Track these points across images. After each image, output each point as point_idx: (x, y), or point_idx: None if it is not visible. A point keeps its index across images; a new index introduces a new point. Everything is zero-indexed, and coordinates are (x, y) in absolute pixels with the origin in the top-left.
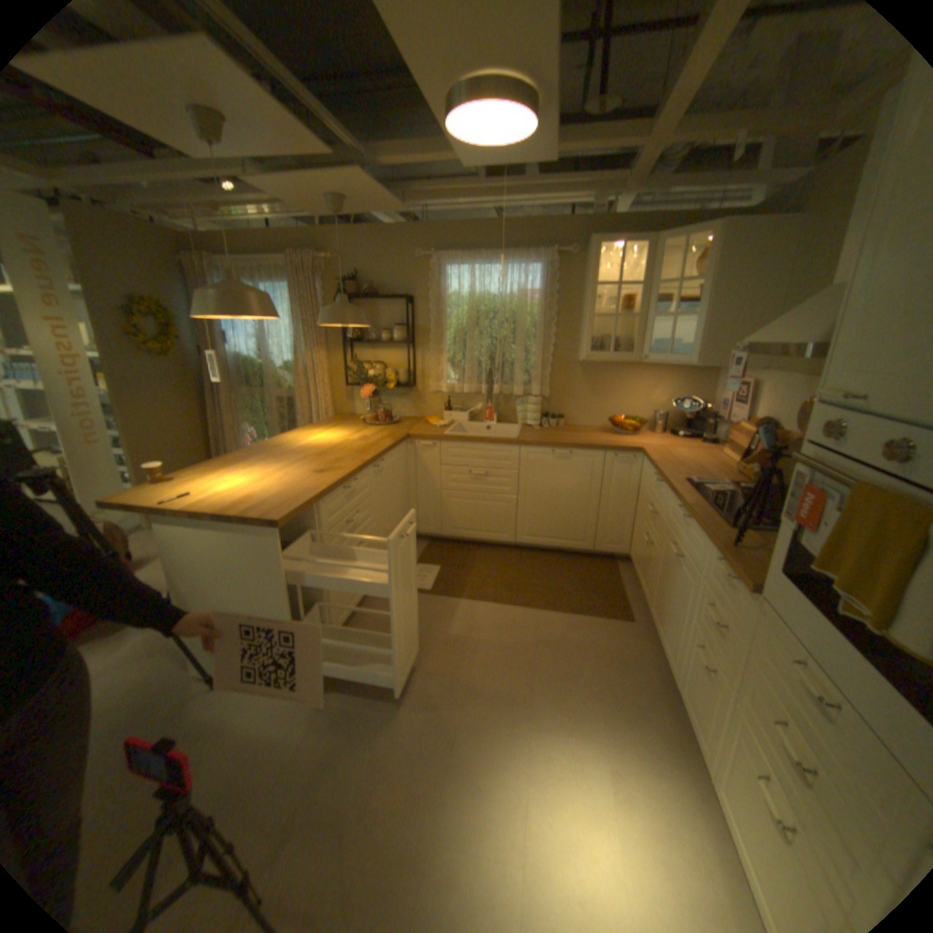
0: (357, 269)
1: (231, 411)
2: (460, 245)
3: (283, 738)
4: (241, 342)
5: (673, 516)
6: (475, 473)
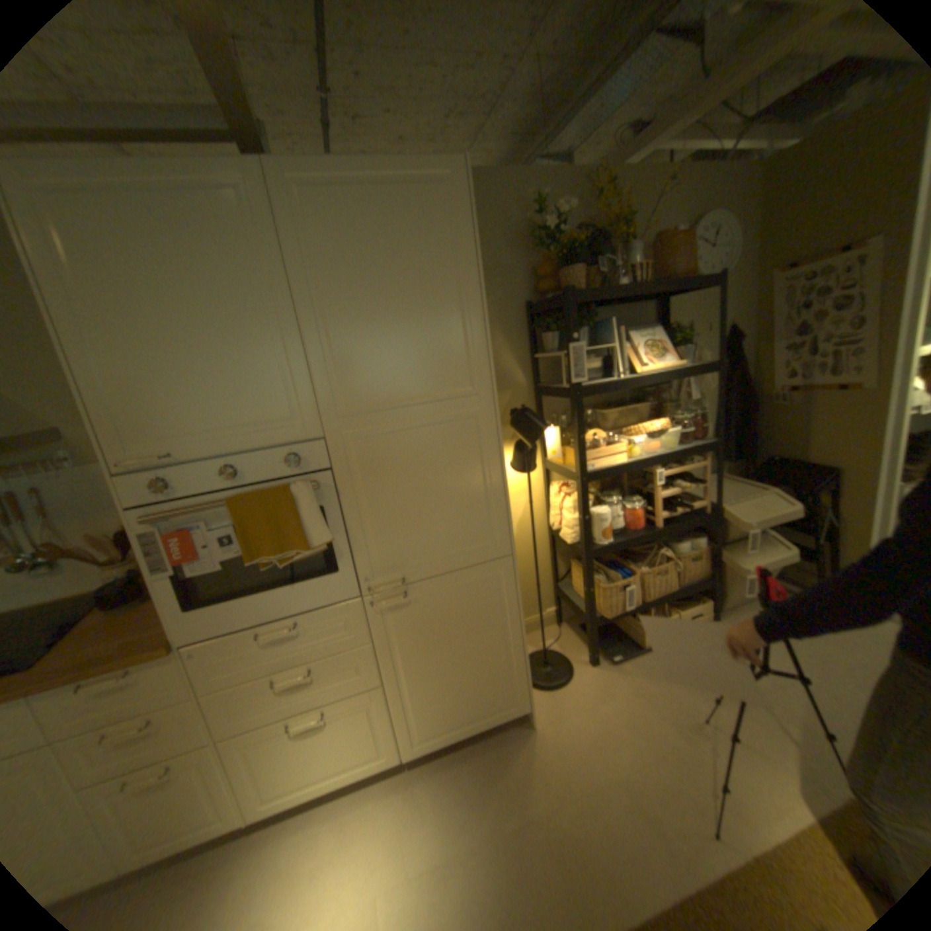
0: None
1: None
2: None
3: None
4: None
5: None
6: None
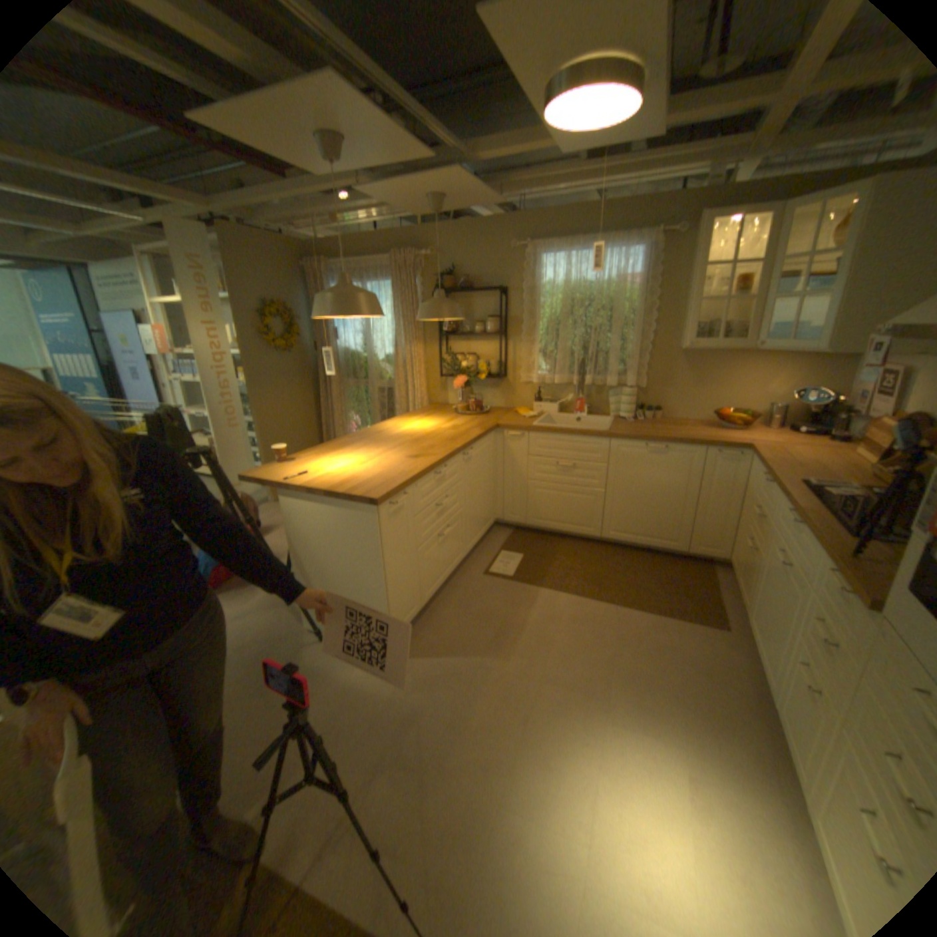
0: (454, 264)
1: (340, 401)
2: (557, 232)
3: (376, 691)
4: (349, 337)
5: (783, 521)
6: (562, 465)
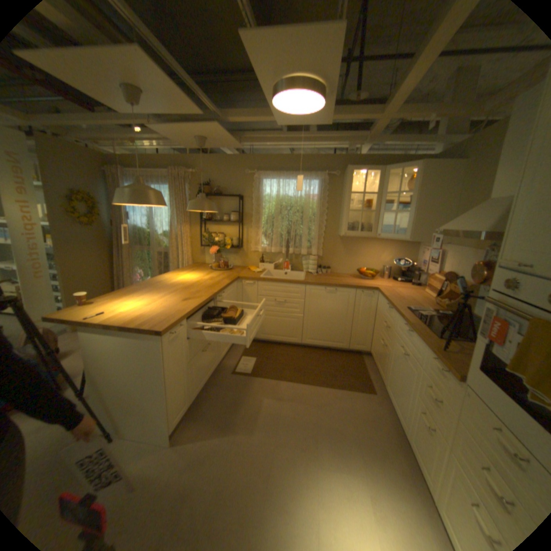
0: (210, 179)
1: (129, 259)
2: (272, 168)
3: (156, 477)
4: (137, 218)
5: (400, 330)
6: (278, 300)
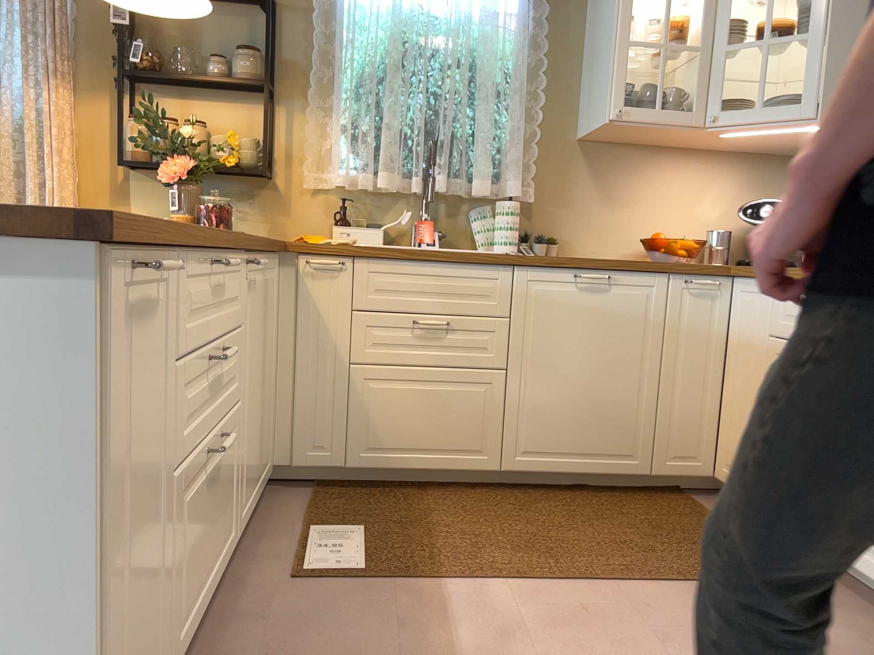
0: None
1: None
2: None
3: None
4: None
5: None
6: (427, 322)
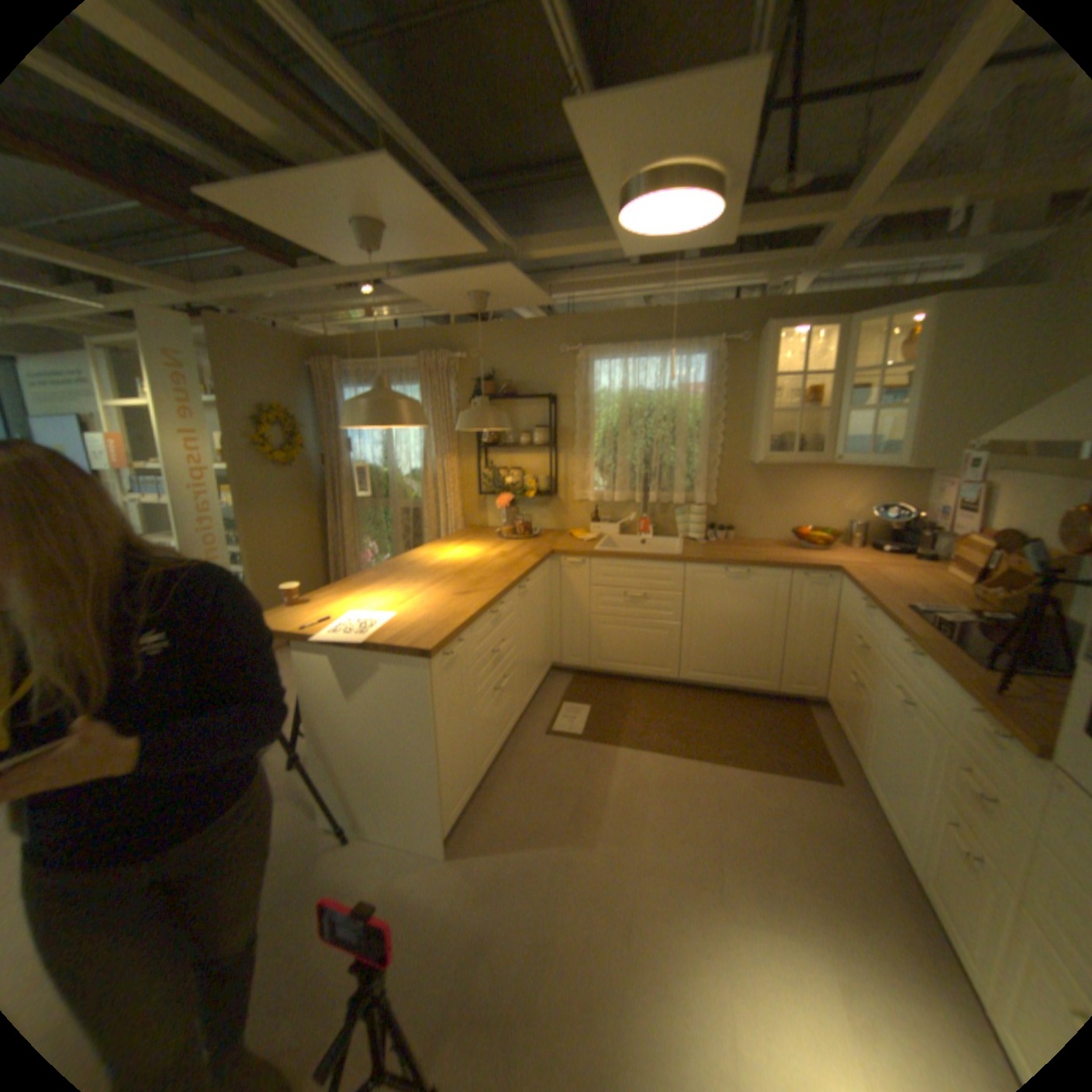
0: (495, 368)
1: (353, 523)
2: (612, 337)
3: (427, 909)
4: (367, 449)
5: (895, 652)
6: (631, 595)
